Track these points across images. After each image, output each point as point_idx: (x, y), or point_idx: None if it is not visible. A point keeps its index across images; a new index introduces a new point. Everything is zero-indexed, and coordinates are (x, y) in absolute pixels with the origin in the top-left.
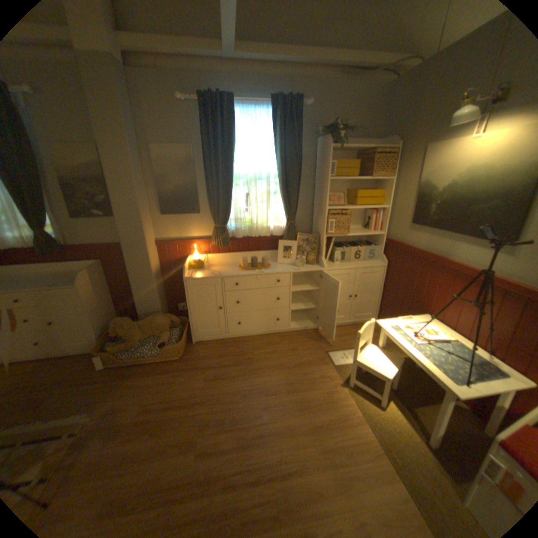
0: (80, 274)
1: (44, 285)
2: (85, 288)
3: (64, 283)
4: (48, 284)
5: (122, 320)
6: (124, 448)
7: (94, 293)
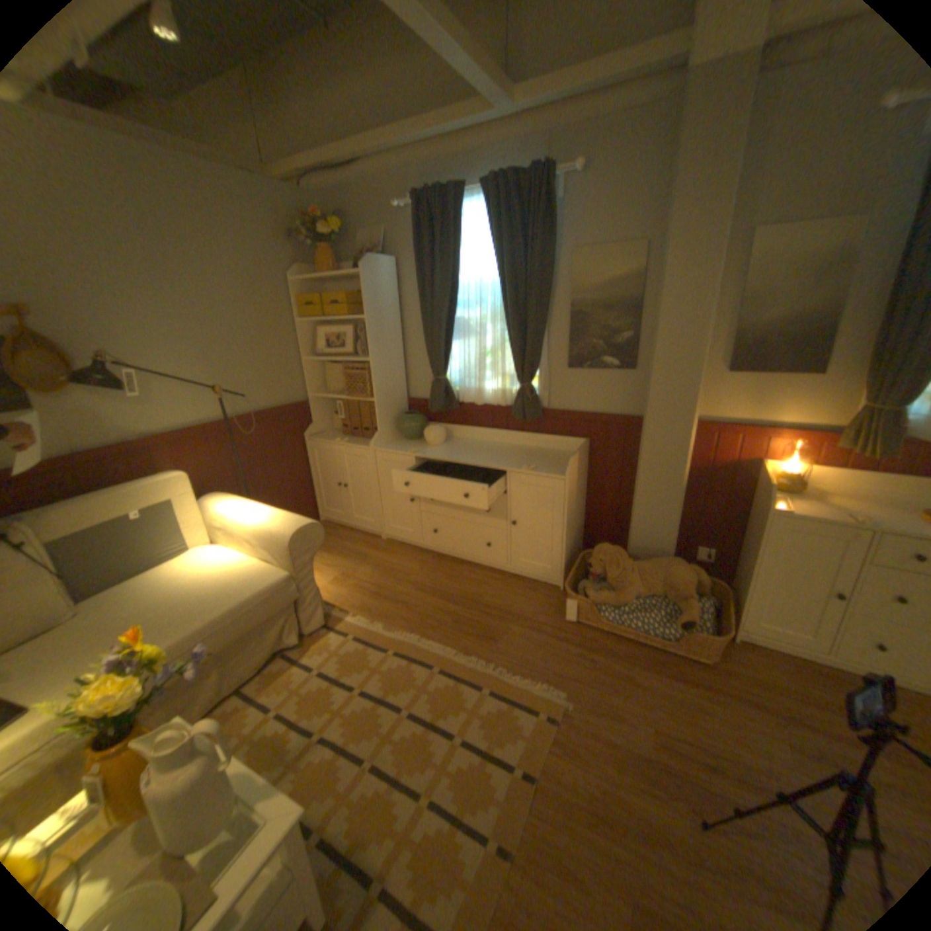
0: (573, 459)
1: (520, 465)
2: (572, 483)
3: (546, 468)
4: (526, 465)
5: (615, 551)
6: (647, 807)
7: (575, 493)
